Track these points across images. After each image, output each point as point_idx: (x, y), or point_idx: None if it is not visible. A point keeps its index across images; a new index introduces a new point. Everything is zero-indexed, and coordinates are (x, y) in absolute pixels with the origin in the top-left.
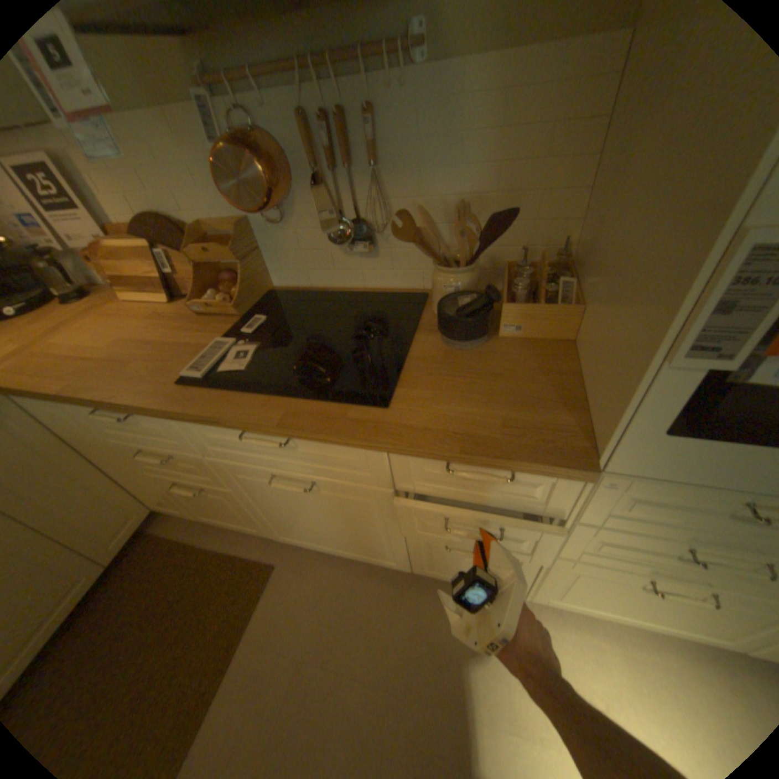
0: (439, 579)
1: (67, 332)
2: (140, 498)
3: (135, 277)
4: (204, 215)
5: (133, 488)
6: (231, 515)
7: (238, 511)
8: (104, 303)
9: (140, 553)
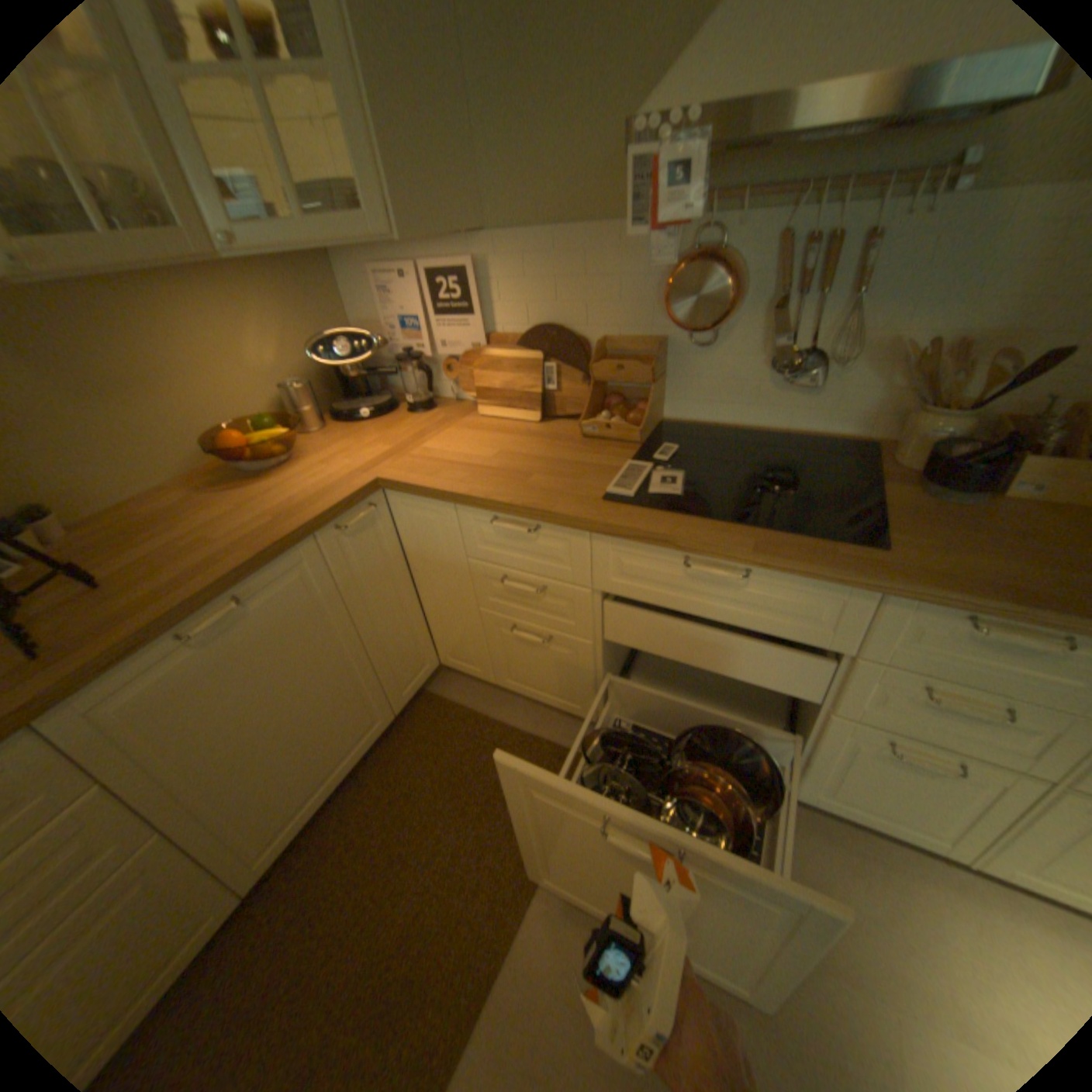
0: (836, 814)
1: (438, 440)
2: (440, 644)
3: (510, 392)
4: (614, 333)
5: (444, 628)
6: (562, 679)
7: (578, 674)
8: (461, 417)
9: (423, 711)
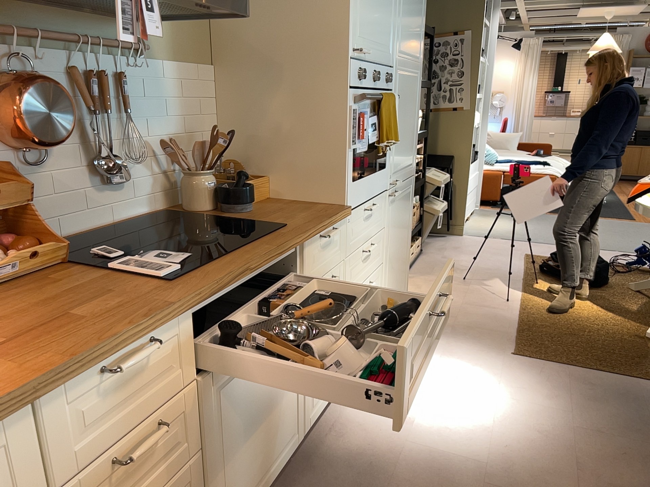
0: (313, 422)
1: None
2: None
3: None
4: None
5: None
6: None
7: None
8: None
9: None
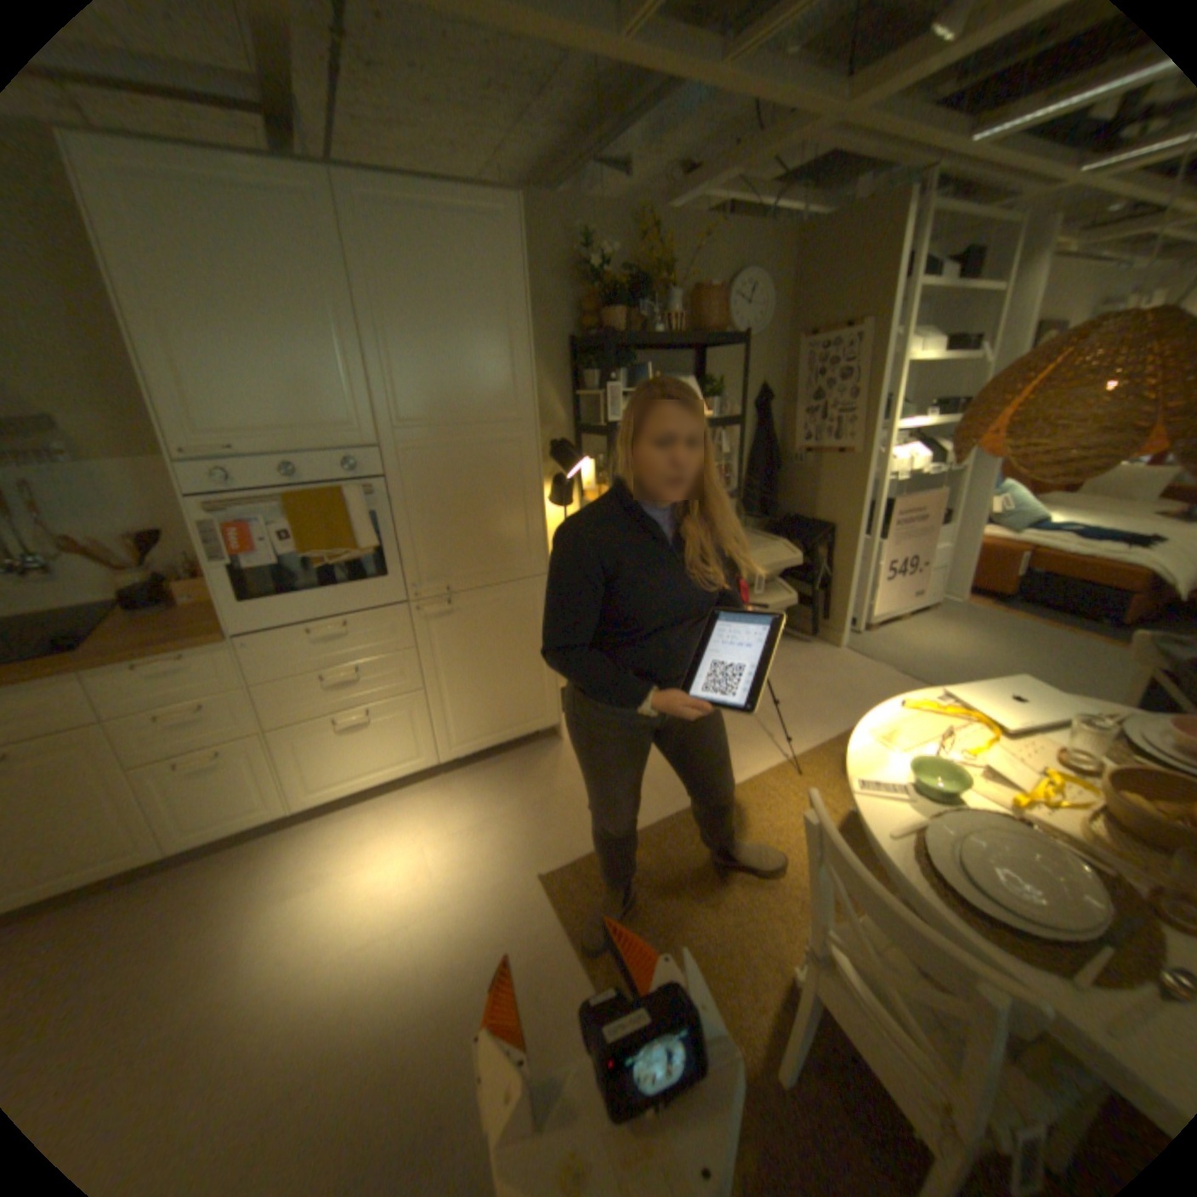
0: (195, 847)
1: None
2: None
3: None
4: None
5: None
6: None
7: None
8: None
9: None
